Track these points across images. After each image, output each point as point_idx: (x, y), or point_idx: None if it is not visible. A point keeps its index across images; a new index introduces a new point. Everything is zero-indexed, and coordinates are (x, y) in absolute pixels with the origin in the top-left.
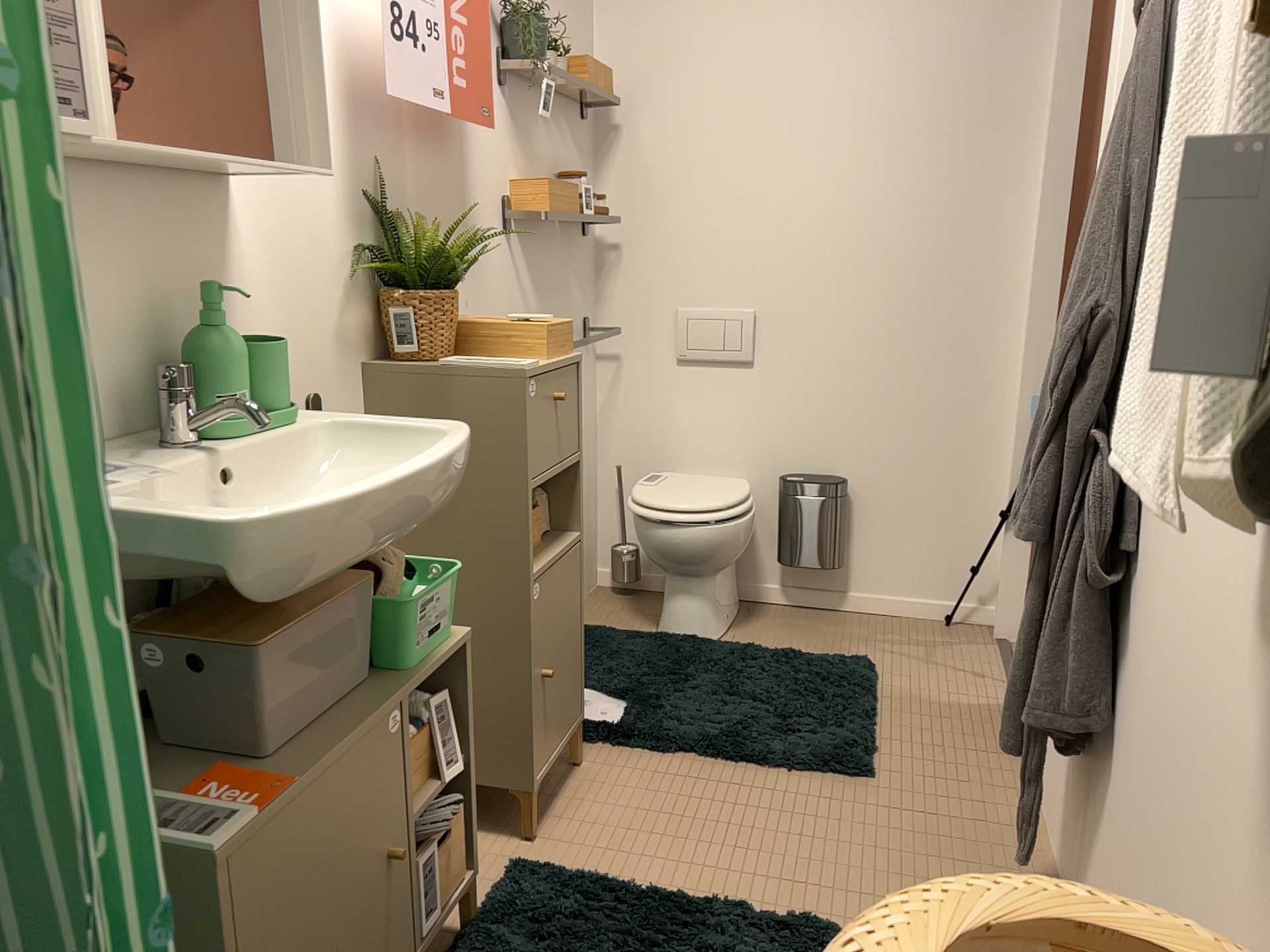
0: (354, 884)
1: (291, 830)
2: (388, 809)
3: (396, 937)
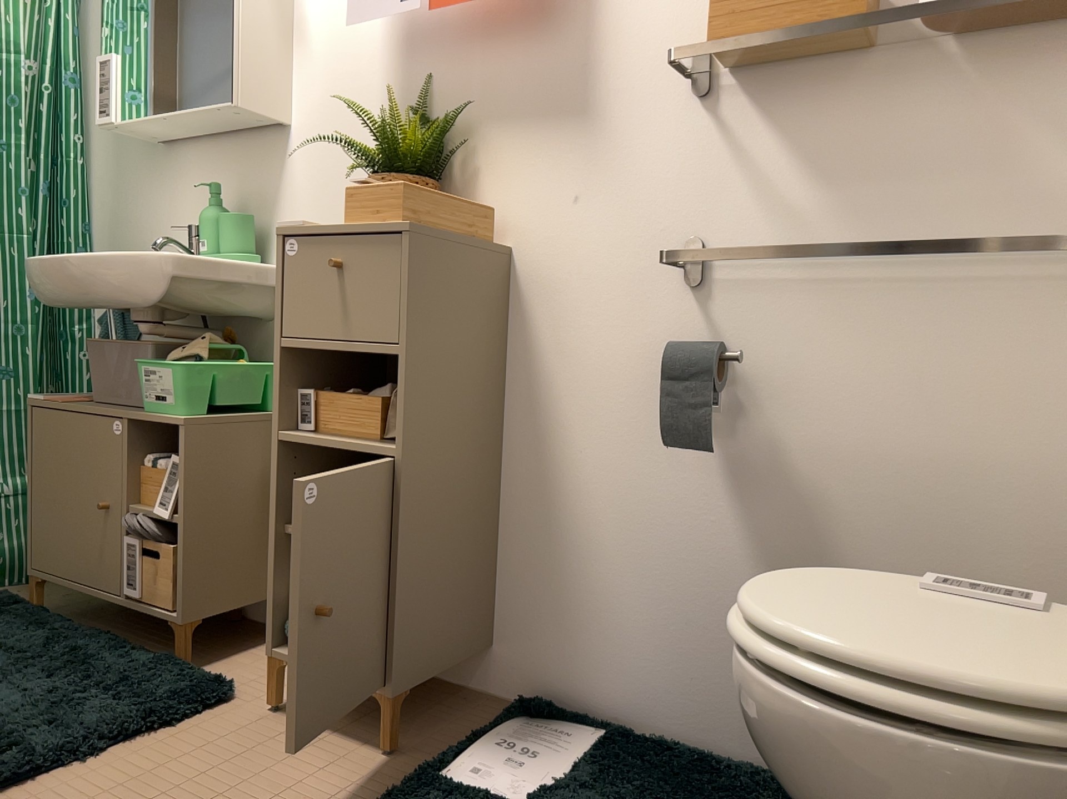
0: (76, 494)
1: (49, 426)
2: (100, 478)
3: (99, 564)
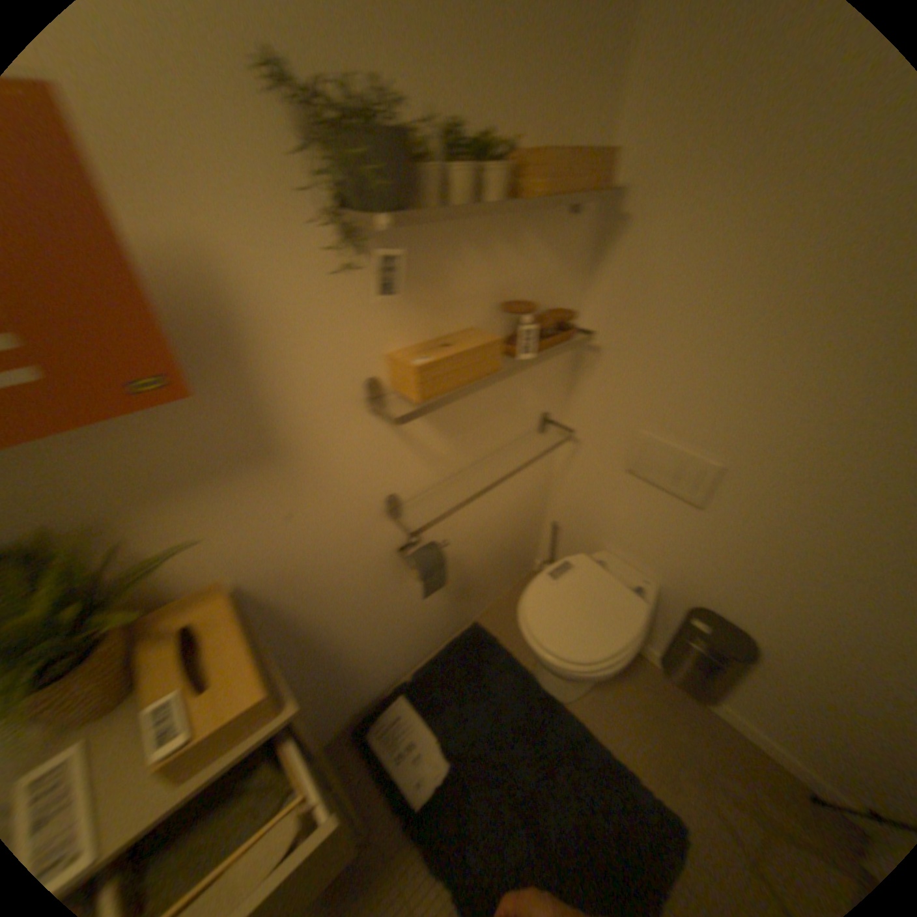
0: None
1: None
2: None
3: None
